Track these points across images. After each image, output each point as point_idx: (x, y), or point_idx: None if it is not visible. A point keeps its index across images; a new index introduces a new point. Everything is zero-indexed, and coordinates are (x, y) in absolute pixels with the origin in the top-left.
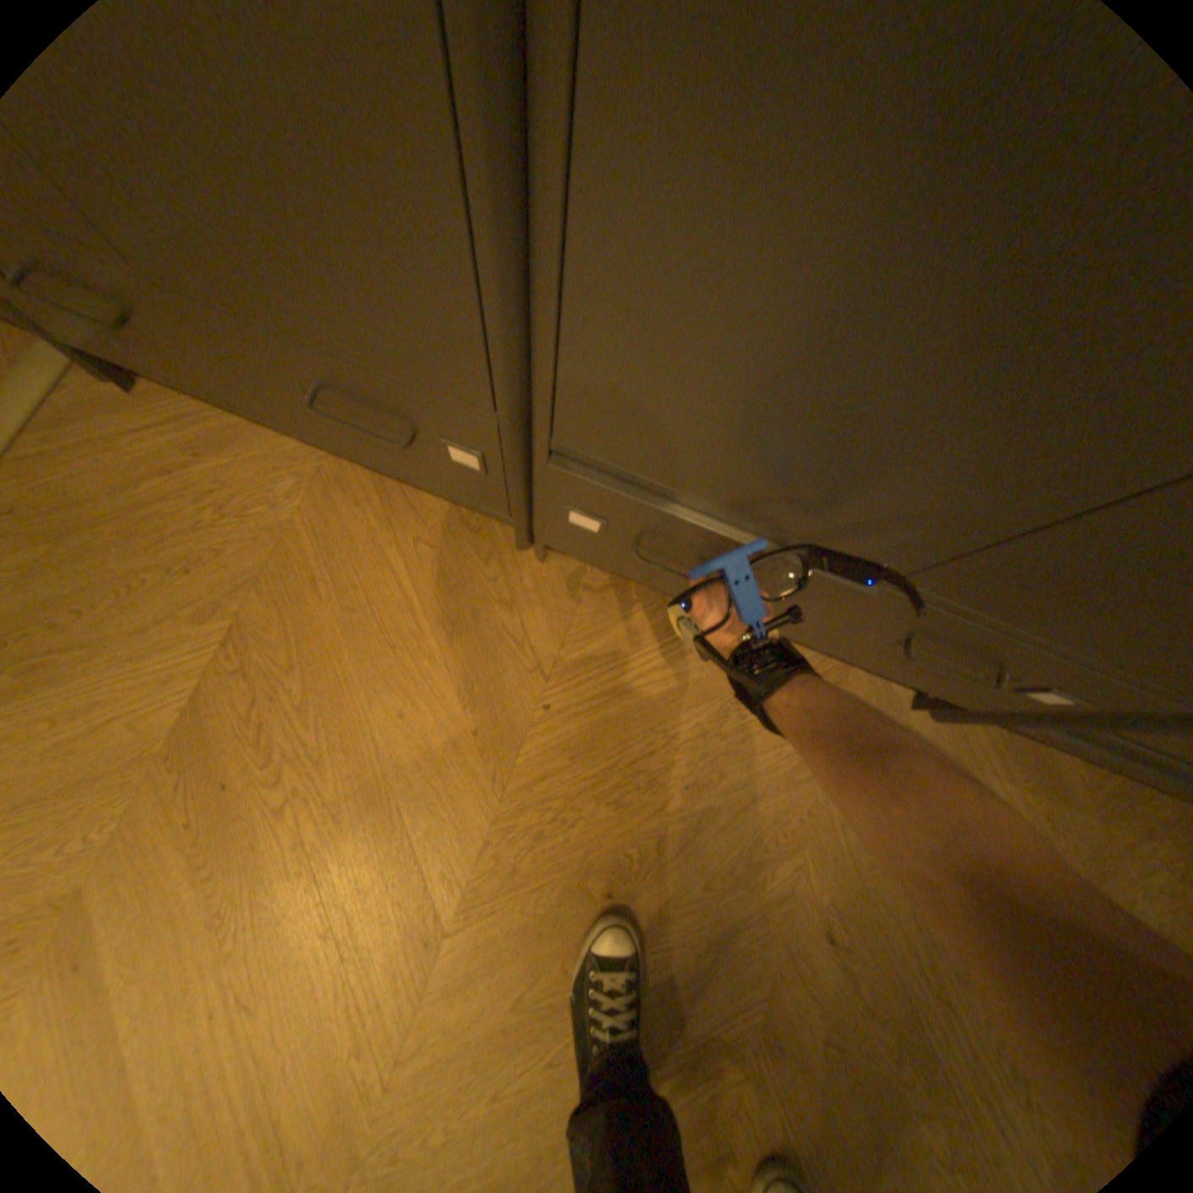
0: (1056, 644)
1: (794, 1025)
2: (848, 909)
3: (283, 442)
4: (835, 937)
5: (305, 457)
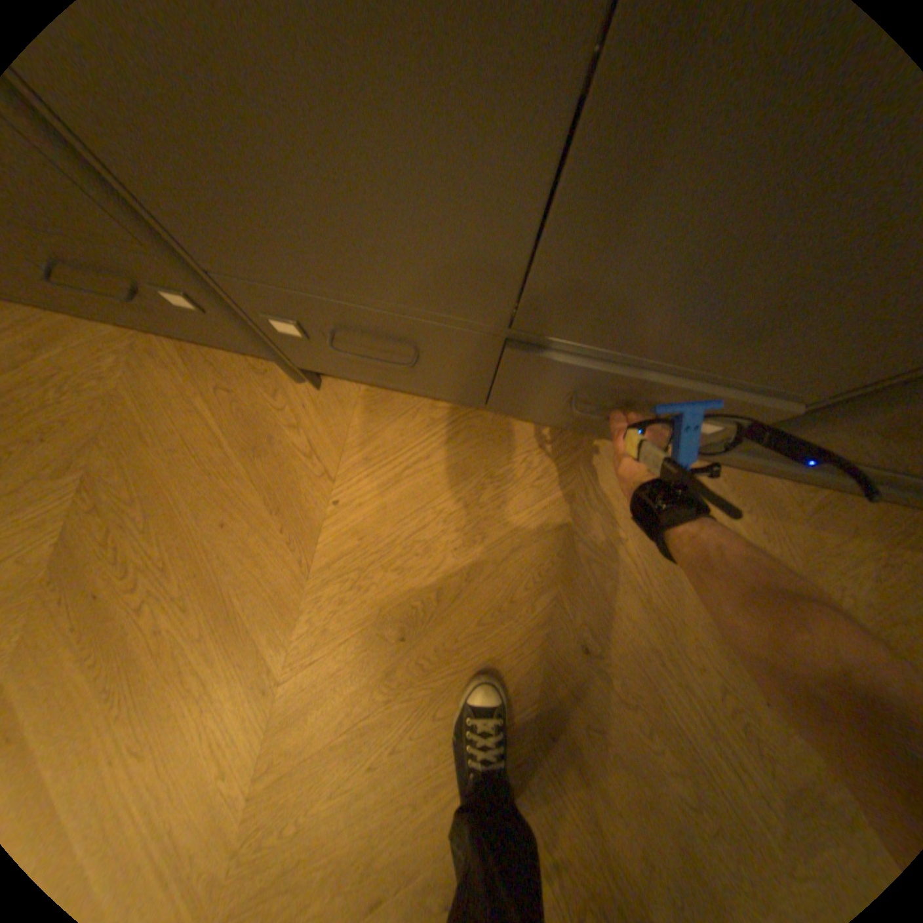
0: (660, 363)
1: (561, 718)
2: (598, 626)
3: (101, 328)
4: (589, 648)
5: (120, 337)
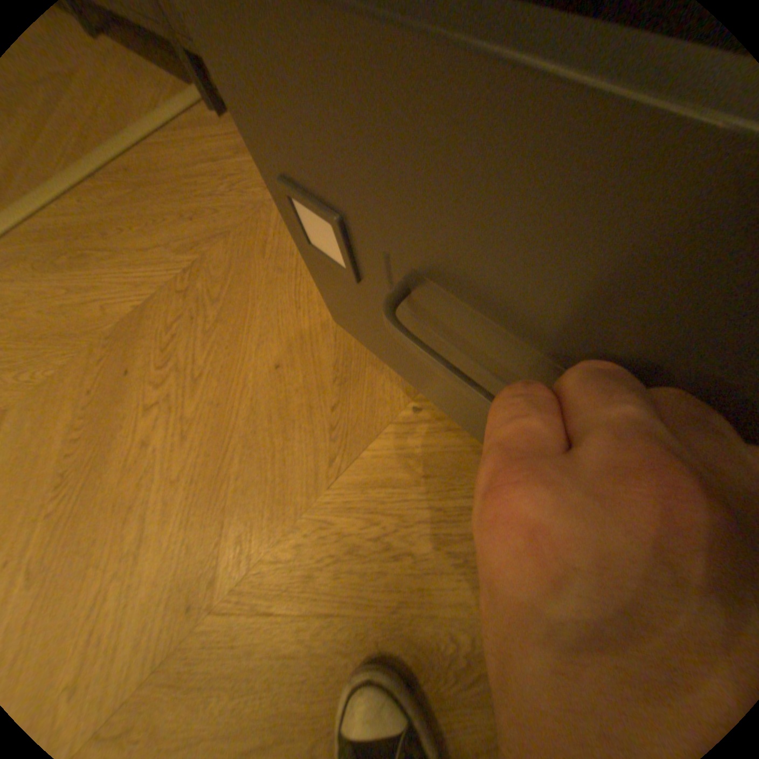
0: None
1: None
2: None
3: None
4: None
5: None
